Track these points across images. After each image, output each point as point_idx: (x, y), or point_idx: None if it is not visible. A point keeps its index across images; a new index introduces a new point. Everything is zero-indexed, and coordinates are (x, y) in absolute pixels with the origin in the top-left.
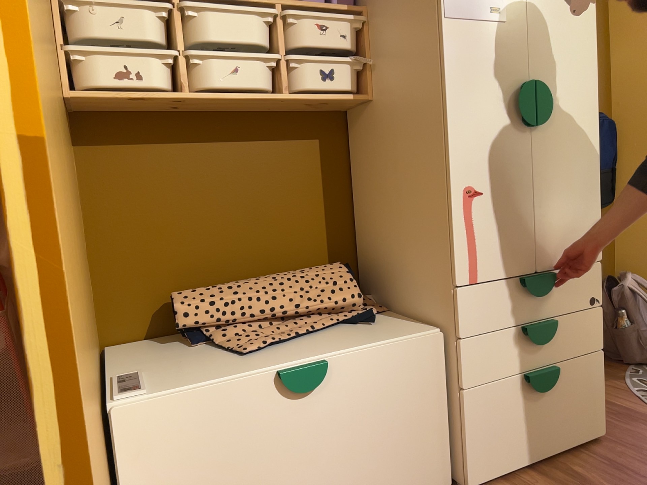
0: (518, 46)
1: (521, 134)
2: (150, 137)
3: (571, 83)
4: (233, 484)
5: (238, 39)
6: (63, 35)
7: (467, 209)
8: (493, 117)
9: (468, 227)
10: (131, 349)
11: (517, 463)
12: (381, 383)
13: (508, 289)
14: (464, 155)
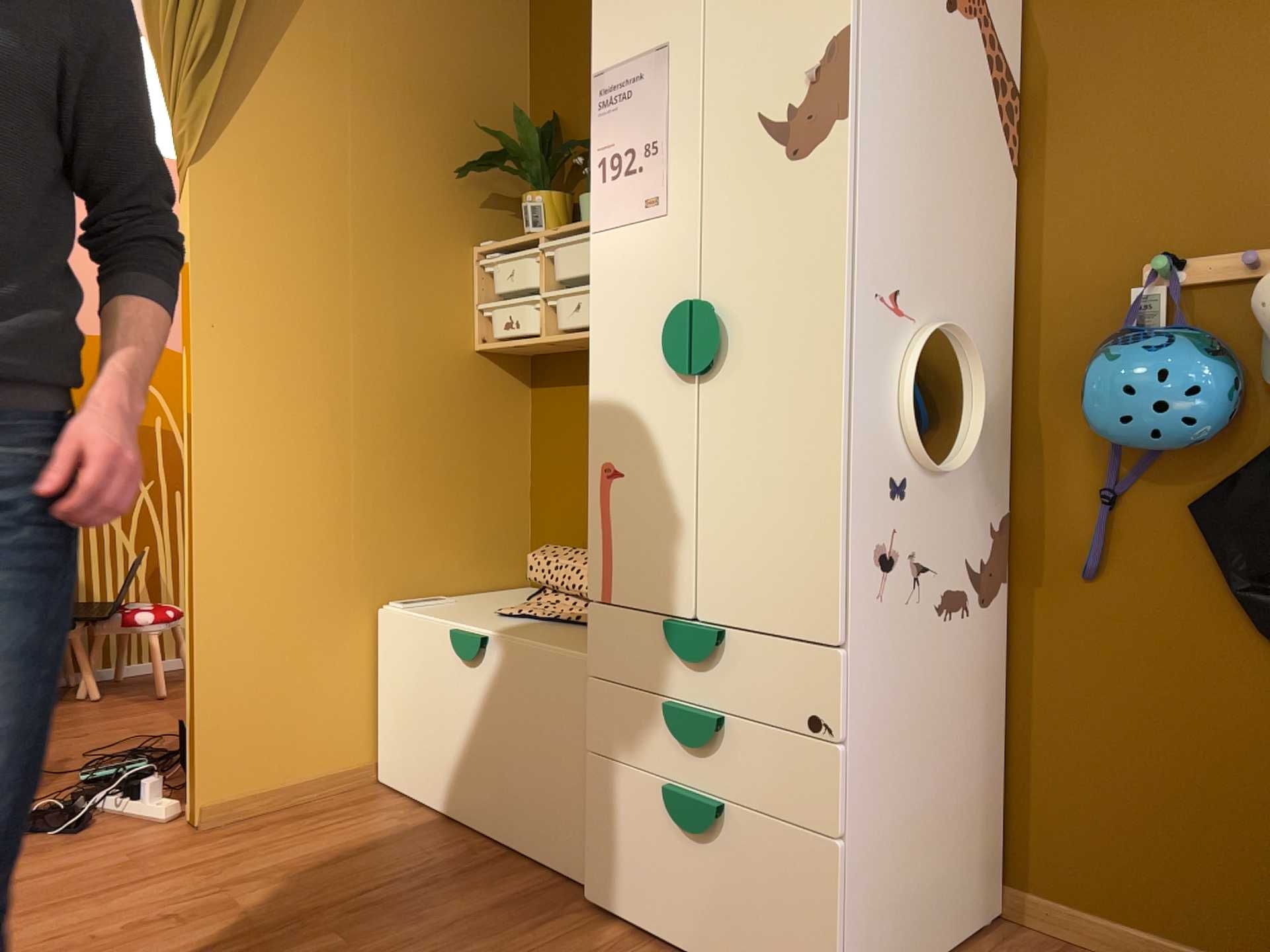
0: (682, 245)
1: (681, 386)
2: (575, 376)
3: (780, 289)
4: (425, 718)
5: (584, 269)
6: (487, 292)
7: (603, 493)
8: (641, 362)
9: (602, 519)
10: (520, 592)
11: (650, 924)
12: (530, 691)
13: (652, 631)
14: (604, 416)
